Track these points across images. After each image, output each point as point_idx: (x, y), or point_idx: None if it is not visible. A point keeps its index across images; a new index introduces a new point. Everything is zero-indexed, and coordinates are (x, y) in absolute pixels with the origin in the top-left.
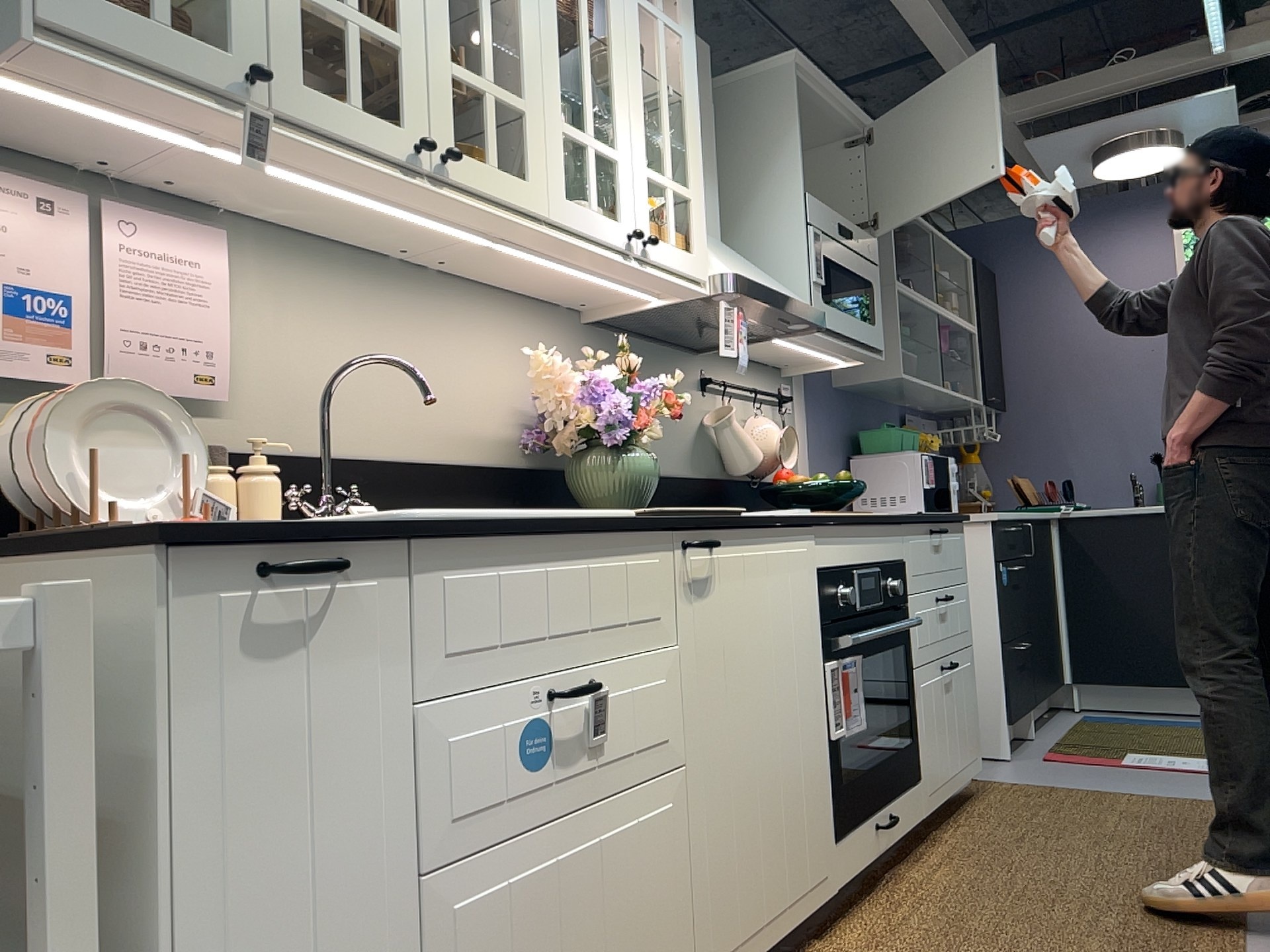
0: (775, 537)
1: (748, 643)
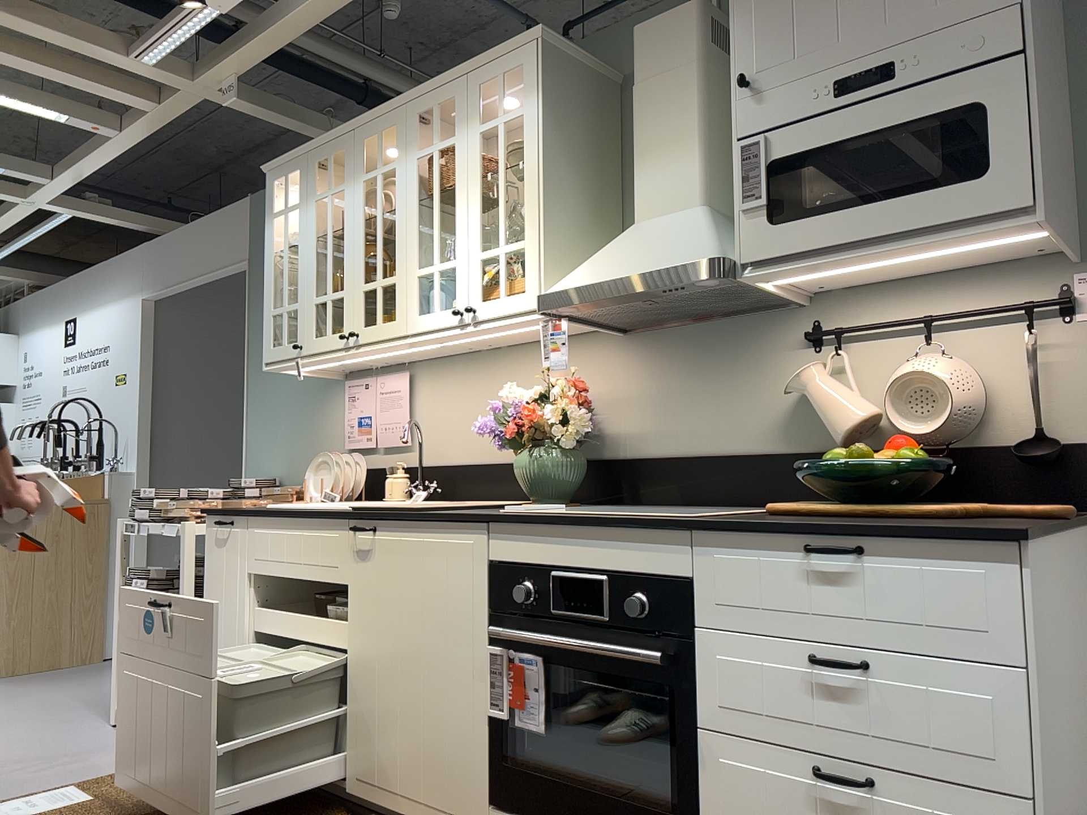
0: (432, 529)
1: (398, 599)
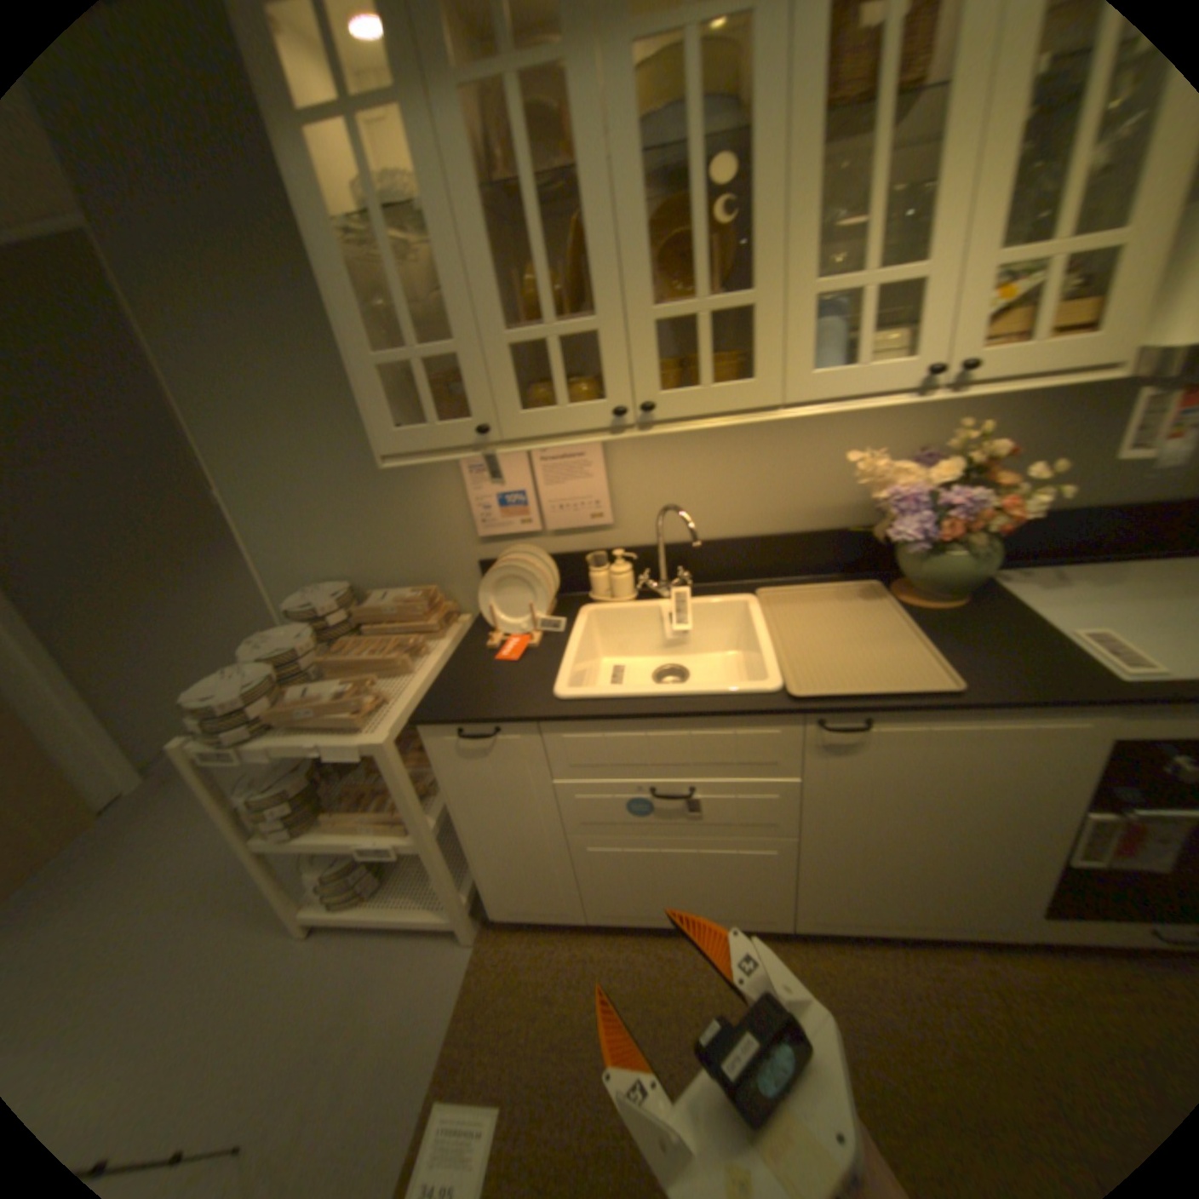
0: (1007, 716)
1: (919, 787)
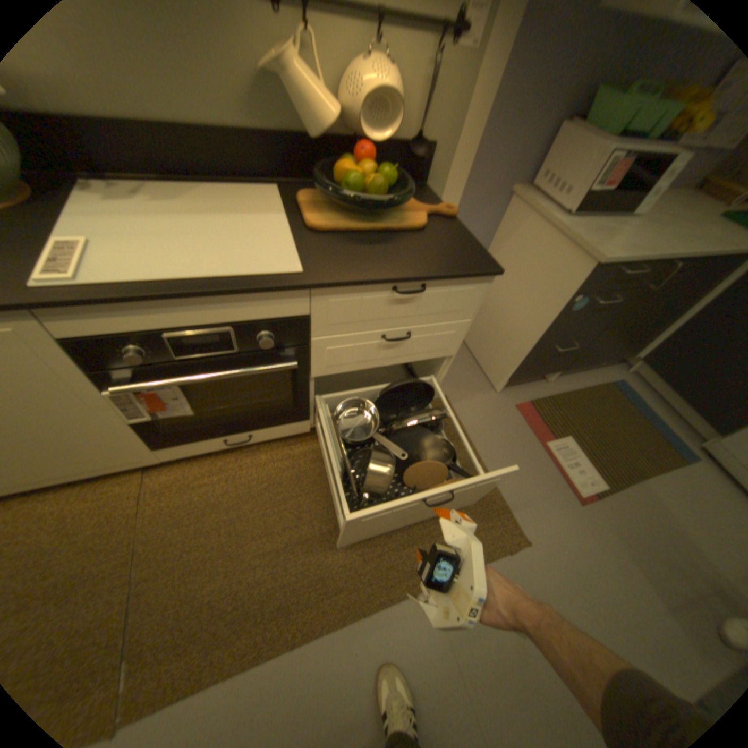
0: None
1: None
